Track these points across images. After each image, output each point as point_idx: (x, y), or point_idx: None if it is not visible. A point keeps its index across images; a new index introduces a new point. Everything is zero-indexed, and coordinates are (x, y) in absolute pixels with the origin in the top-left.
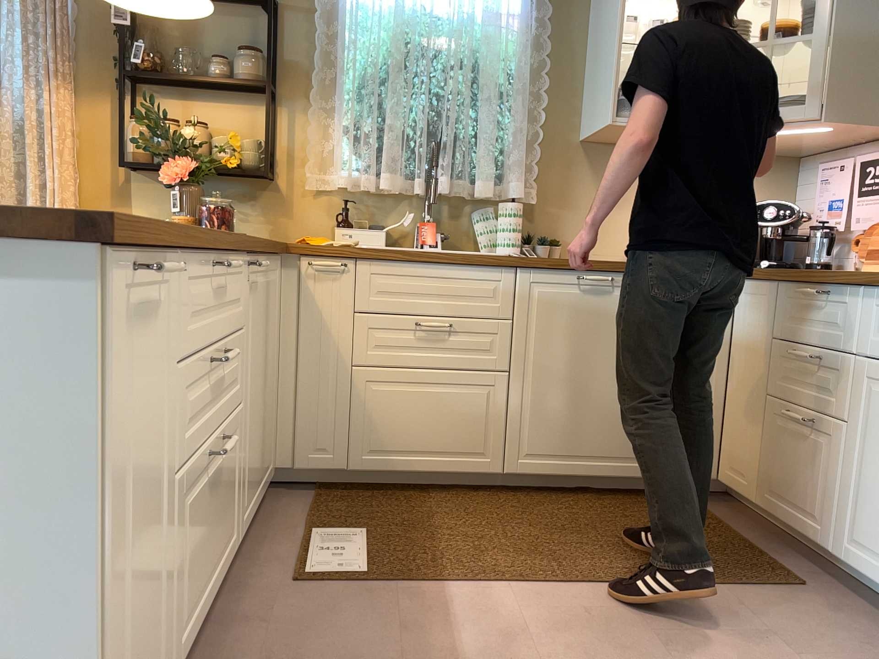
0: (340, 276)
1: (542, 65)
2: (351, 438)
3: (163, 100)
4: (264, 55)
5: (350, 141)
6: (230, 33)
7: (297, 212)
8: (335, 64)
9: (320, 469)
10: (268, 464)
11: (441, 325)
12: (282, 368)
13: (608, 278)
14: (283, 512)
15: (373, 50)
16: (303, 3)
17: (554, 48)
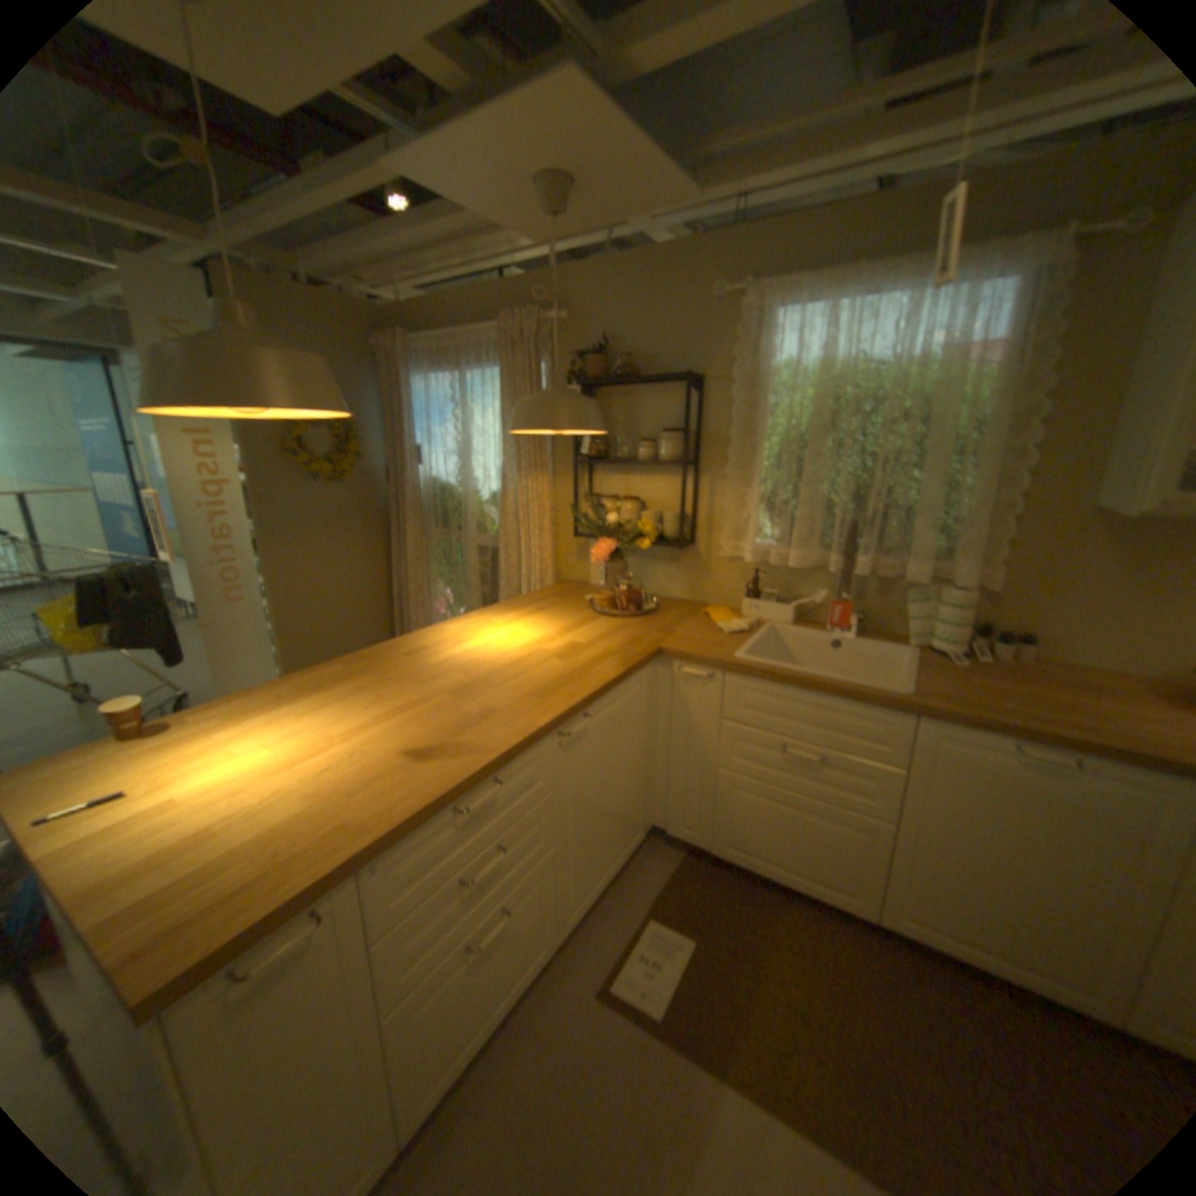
0: (709, 684)
1: (1036, 408)
2: (715, 829)
3: (609, 475)
4: (682, 434)
5: (760, 516)
6: (660, 410)
7: (713, 576)
8: (755, 431)
9: (688, 843)
10: (632, 840)
11: (812, 759)
12: (659, 750)
13: (1070, 765)
14: (644, 880)
15: (792, 416)
16: (726, 370)
17: (1065, 377)
